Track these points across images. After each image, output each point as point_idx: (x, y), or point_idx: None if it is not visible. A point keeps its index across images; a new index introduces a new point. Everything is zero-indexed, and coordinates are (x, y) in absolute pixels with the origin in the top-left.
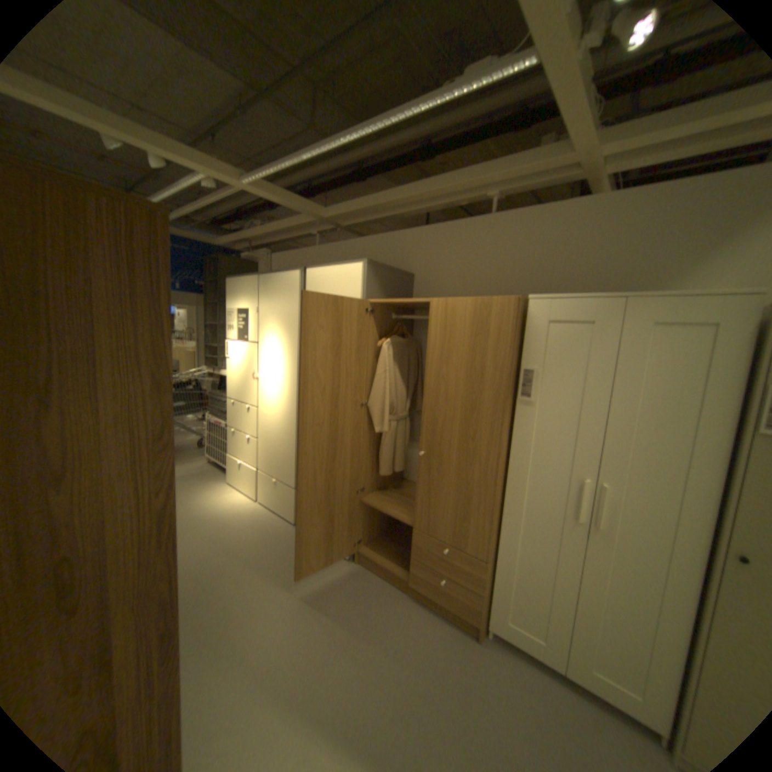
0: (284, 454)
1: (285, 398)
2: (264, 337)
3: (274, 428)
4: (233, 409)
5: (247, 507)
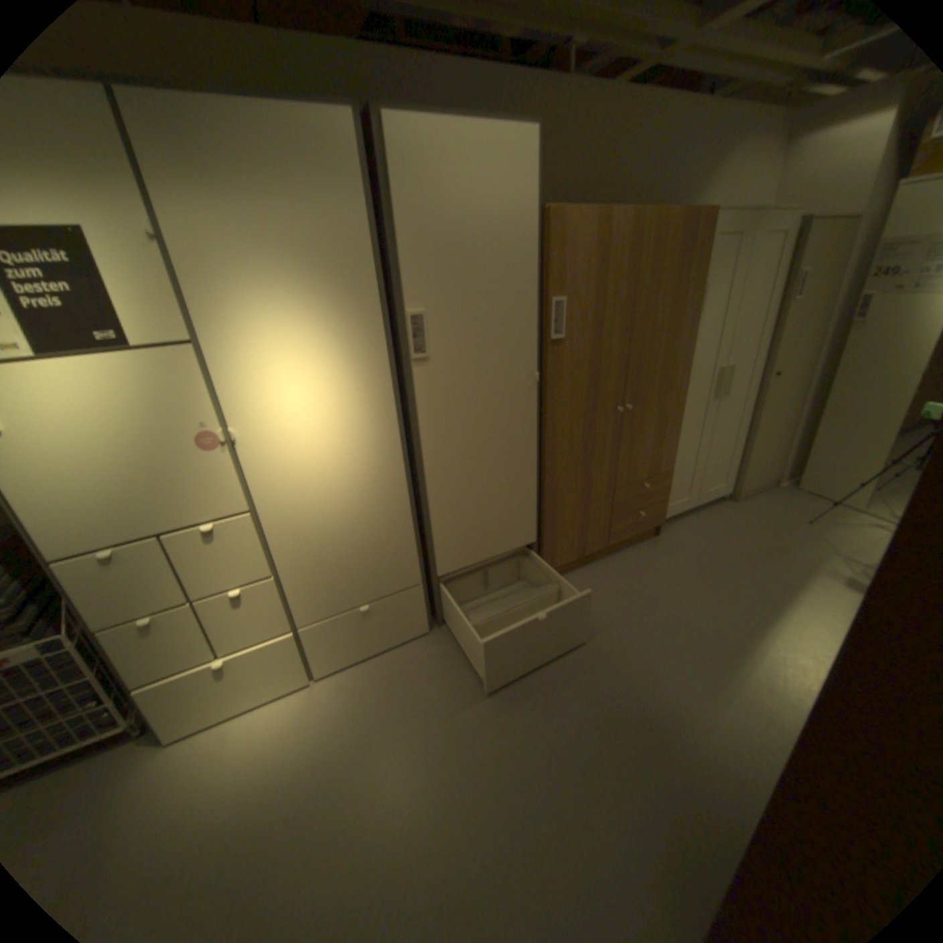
0: (380, 549)
1: (359, 444)
2: (225, 315)
3: (334, 521)
4: (113, 571)
5: (314, 702)
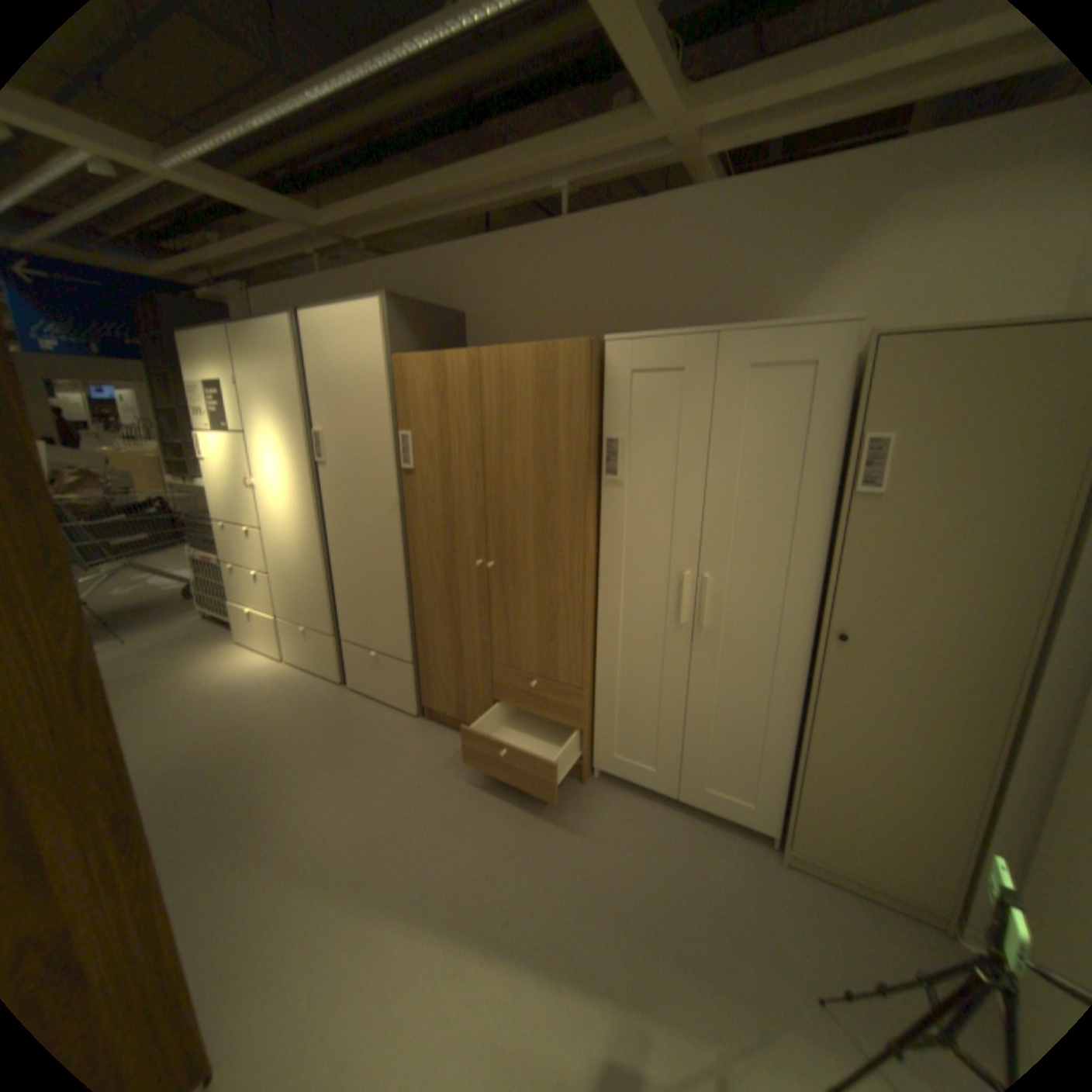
0: (309, 592)
1: (297, 511)
2: (251, 422)
3: (289, 557)
4: (224, 536)
5: (268, 671)
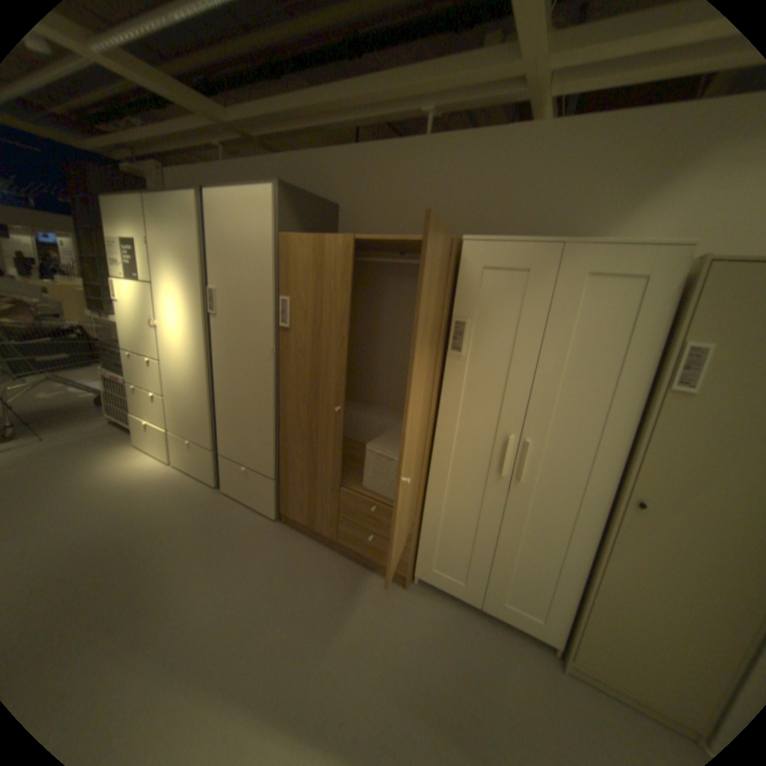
0: (195, 414)
1: (190, 350)
2: (158, 275)
3: (181, 385)
4: (130, 362)
5: (158, 471)
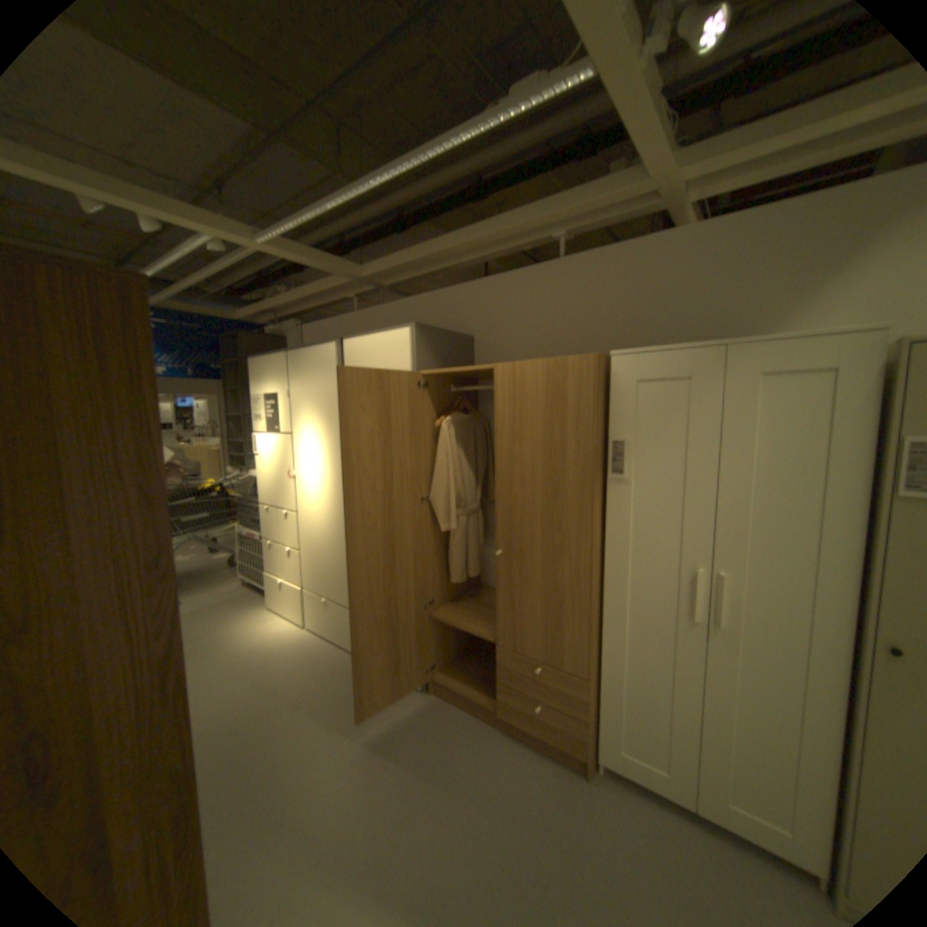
0: (332, 567)
1: (328, 498)
2: (298, 425)
3: (318, 536)
4: (267, 516)
5: (292, 635)
